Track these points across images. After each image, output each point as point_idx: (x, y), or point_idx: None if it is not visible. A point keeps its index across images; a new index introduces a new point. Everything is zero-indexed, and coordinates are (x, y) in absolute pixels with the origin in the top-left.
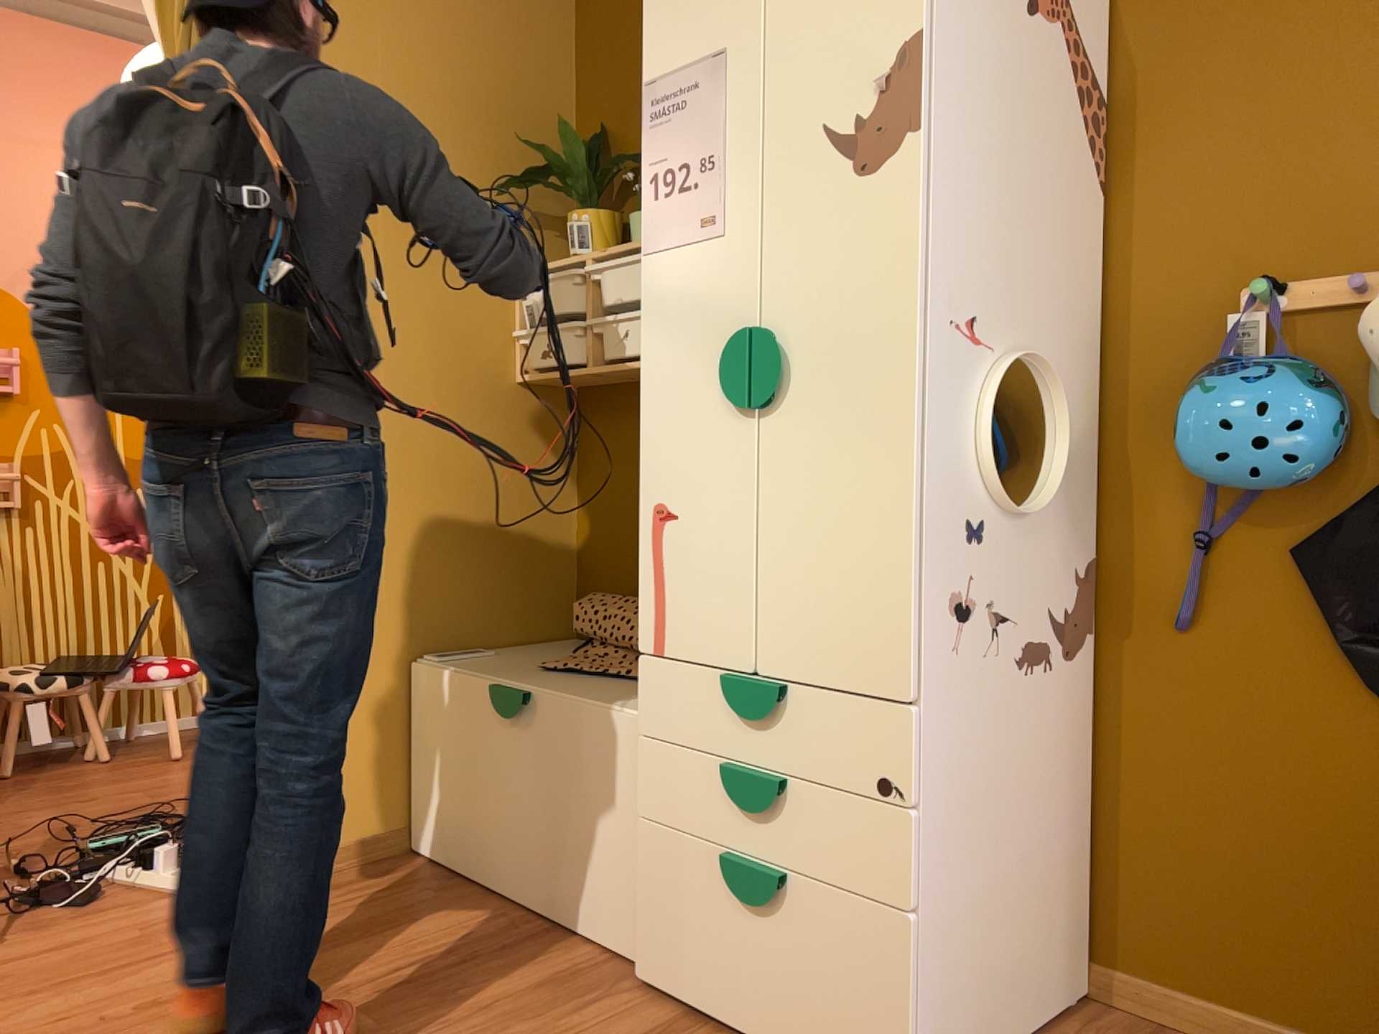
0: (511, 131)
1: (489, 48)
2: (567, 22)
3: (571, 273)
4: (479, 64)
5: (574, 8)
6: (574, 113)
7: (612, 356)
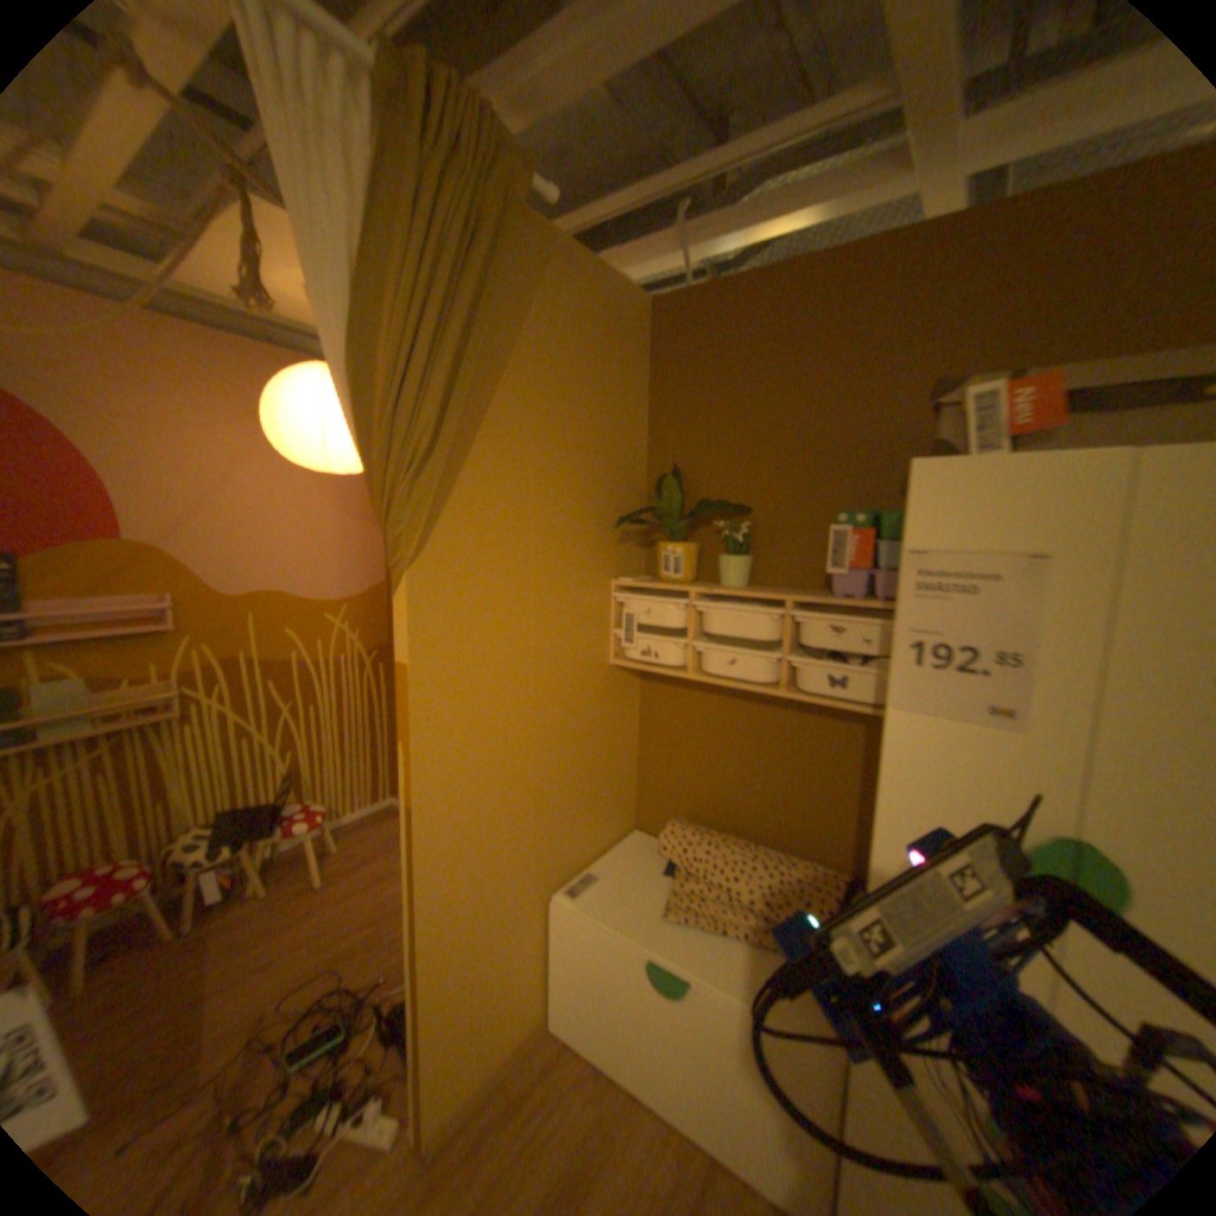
0: (613, 471)
1: (601, 405)
2: (645, 377)
3: (678, 601)
4: (595, 419)
5: (649, 364)
6: (647, 449)
7: (718, 674)
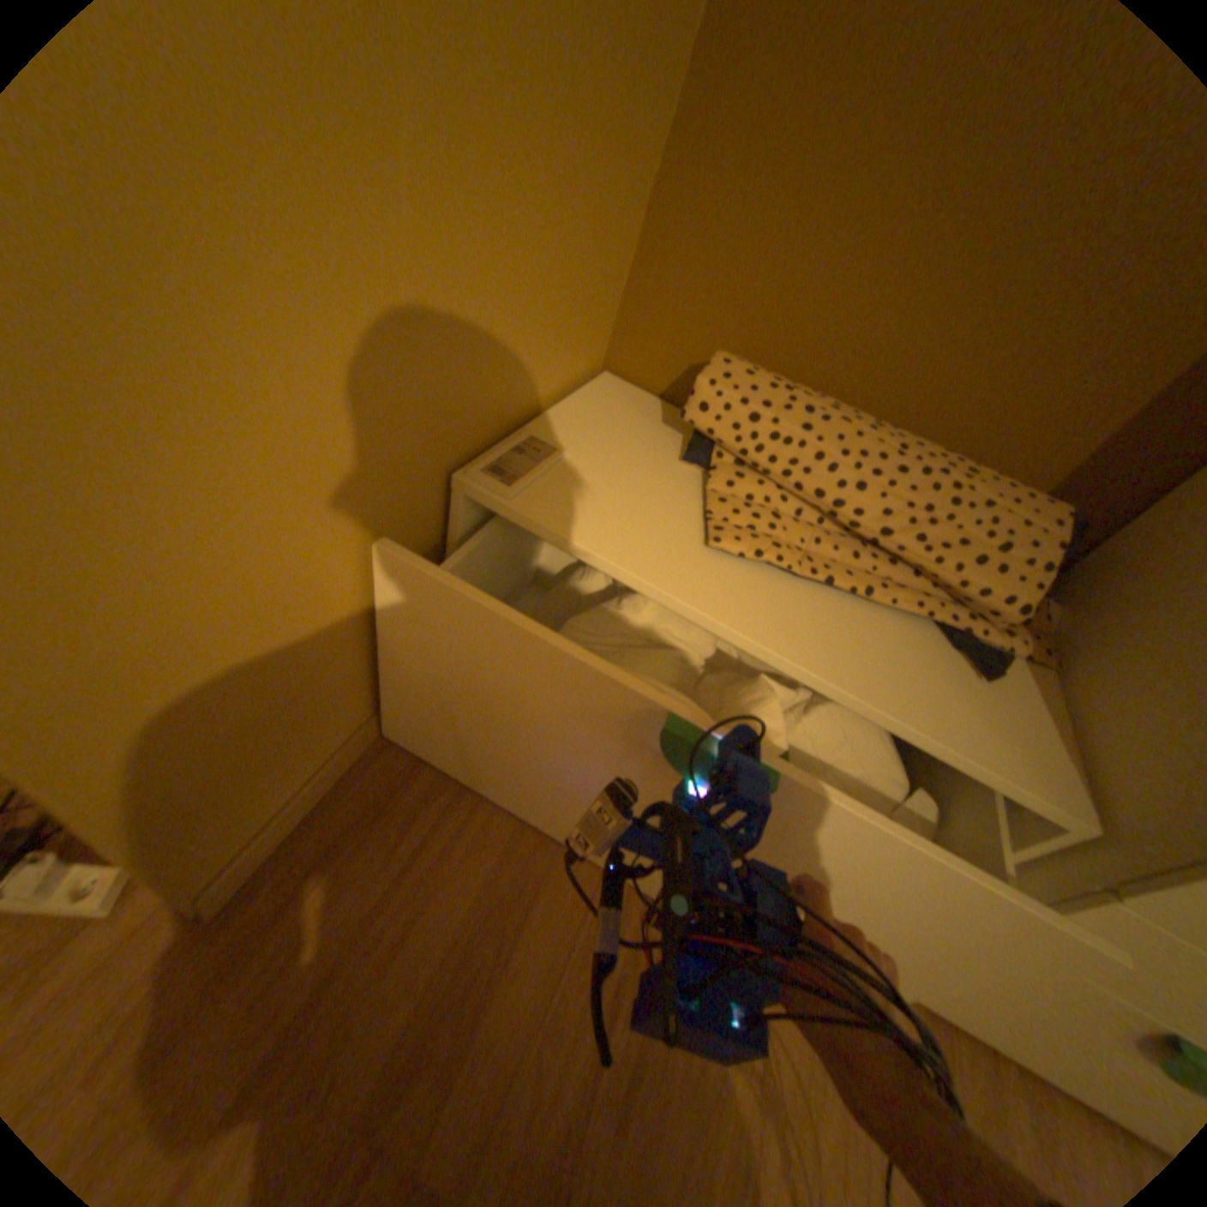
0: None
1: None
2: None
3: None
4: None
5: None
6: None
7: None
